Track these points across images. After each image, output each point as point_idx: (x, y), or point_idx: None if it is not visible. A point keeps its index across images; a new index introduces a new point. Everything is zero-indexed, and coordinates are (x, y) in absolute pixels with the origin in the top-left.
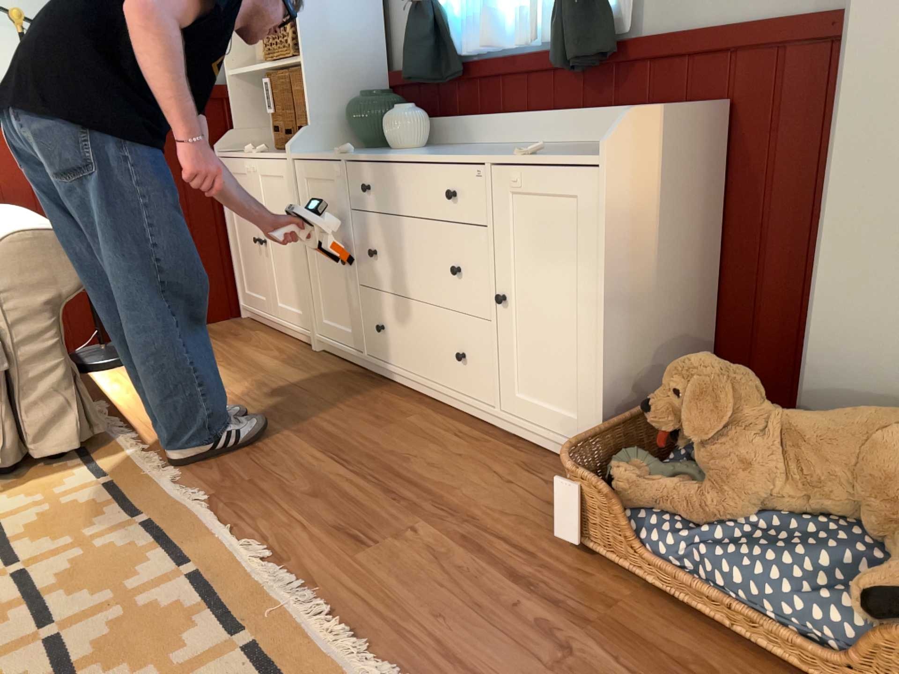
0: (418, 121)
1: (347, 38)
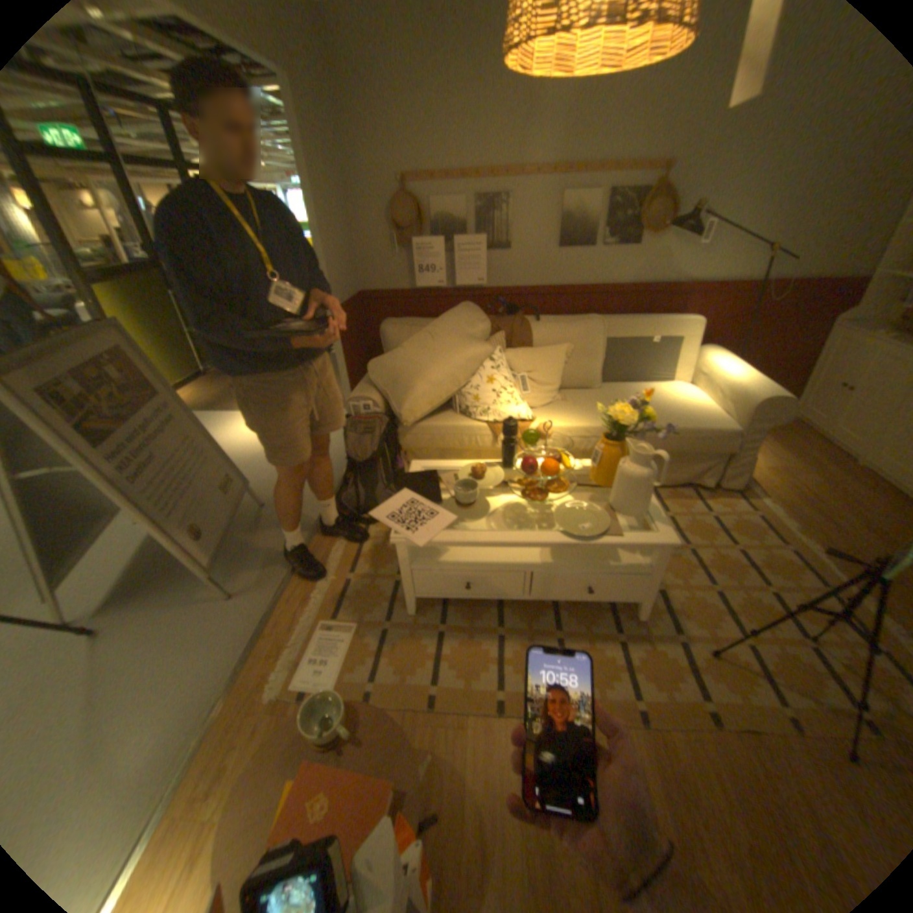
0: None
1: None
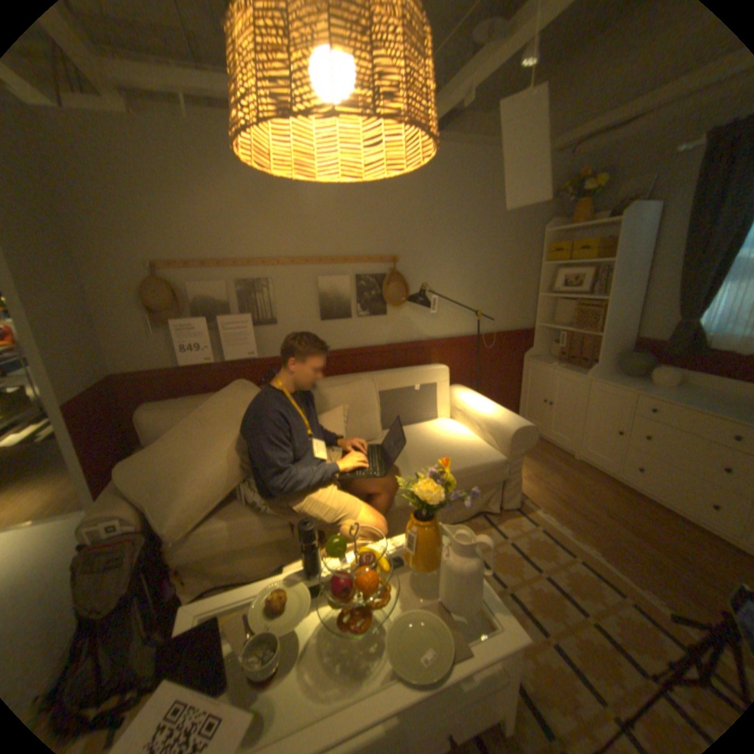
0: (679, 377)
1: (624, 324)
